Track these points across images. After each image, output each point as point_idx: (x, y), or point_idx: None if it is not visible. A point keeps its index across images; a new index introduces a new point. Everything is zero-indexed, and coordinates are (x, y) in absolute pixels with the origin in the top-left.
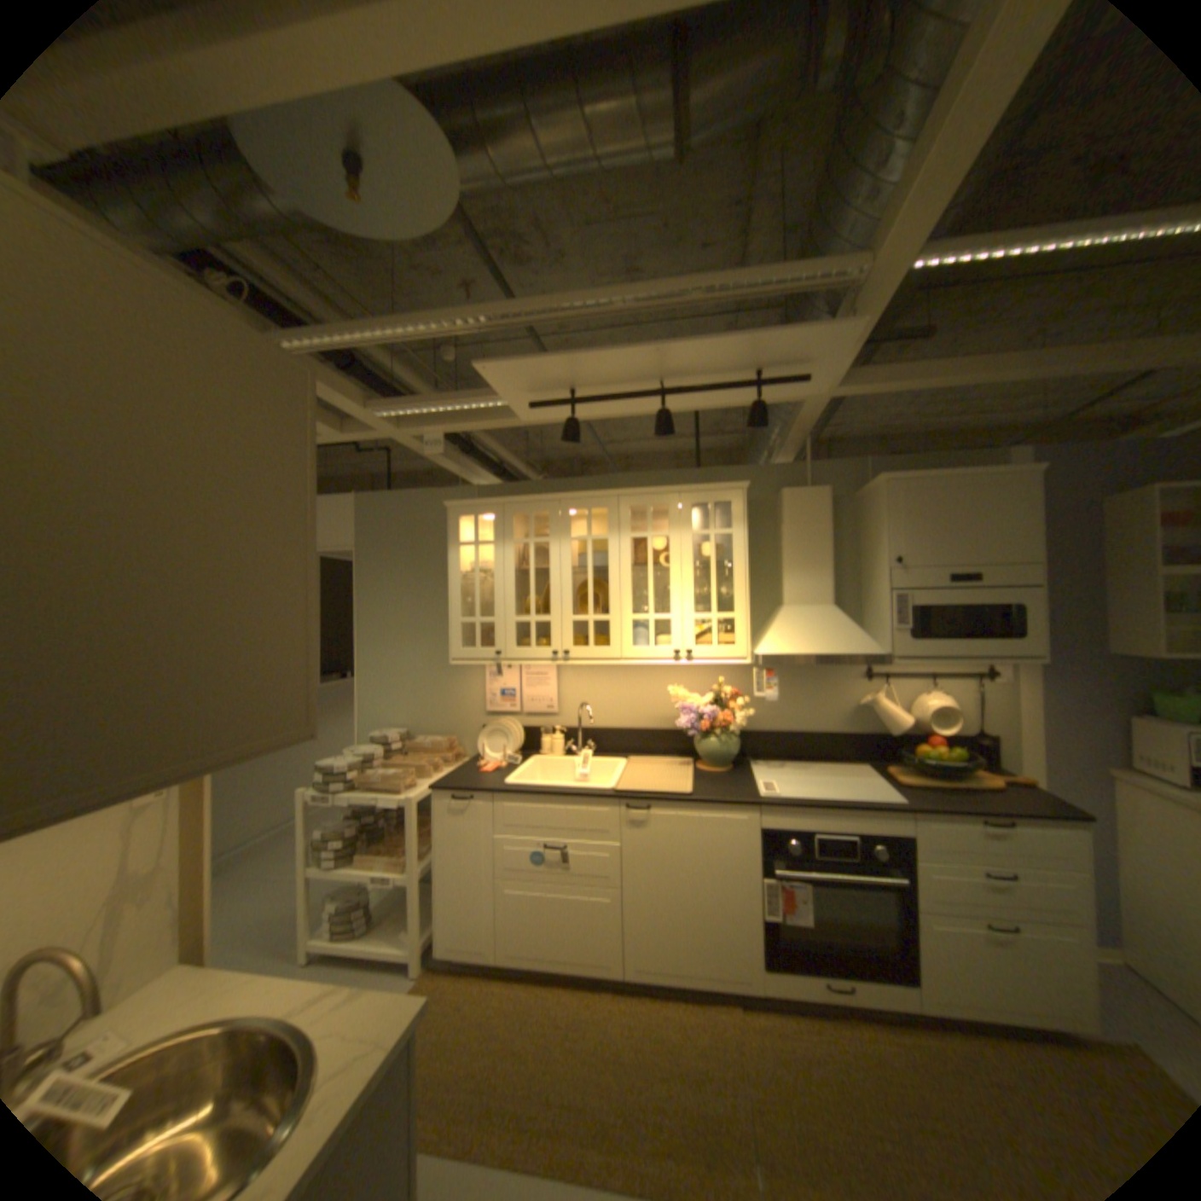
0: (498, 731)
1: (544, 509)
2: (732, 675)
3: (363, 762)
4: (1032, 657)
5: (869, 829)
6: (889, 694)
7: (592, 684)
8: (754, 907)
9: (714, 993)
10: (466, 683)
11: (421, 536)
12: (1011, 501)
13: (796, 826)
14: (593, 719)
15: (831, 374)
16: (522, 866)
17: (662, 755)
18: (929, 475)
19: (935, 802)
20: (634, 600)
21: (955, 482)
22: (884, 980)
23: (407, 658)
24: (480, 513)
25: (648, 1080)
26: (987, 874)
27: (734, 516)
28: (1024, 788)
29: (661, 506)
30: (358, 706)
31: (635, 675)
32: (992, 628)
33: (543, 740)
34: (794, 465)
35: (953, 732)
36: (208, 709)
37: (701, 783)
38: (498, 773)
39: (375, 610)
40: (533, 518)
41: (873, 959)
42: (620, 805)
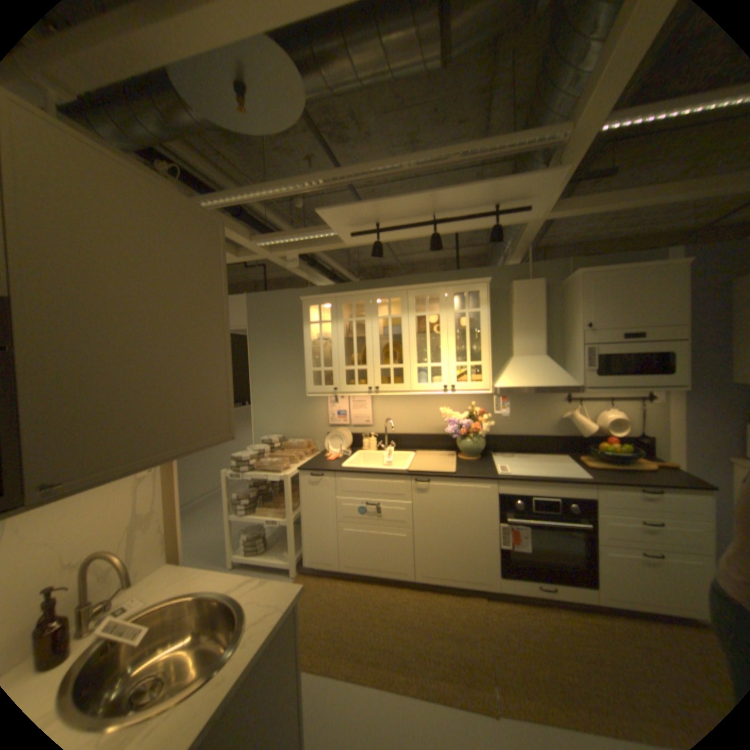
0: (336, 436)
1: (361, 300)
2: (480, 400)
3: (258, 454)
4: (679, 386)
5: (567, 494)
6: (582, 411)
7: (393, 407)
8: (494, 540)
9: (470, 589)
10: (316, 407)
11: (286, 318)
12: (667, 284)
13: (521, 492)
14: (394, 428)
15: (545, 204)
16: (353, 514)
17: (436, 449)
18: (611, 268)
19: (611, 478)
20: (418, 354)
21: (629, 272)
22: (575, 584)
23: (281, 393)
24: (322, 303)
25: (430, 637)
26: (644, 522)
27: (481, 300)
28: (671, 469)
29: (434, 295)
30: (254, 422)
31: (419, 401)
32: (652, 367)
33: (364, 441)
34: (521, 265)
35: (624, 434)
36: (176, 422)
37: (461, 466)
38: (337, 460)
39: (261, 364)
40: (354, 305)
41: (569, 572)
42: (411, 479)
